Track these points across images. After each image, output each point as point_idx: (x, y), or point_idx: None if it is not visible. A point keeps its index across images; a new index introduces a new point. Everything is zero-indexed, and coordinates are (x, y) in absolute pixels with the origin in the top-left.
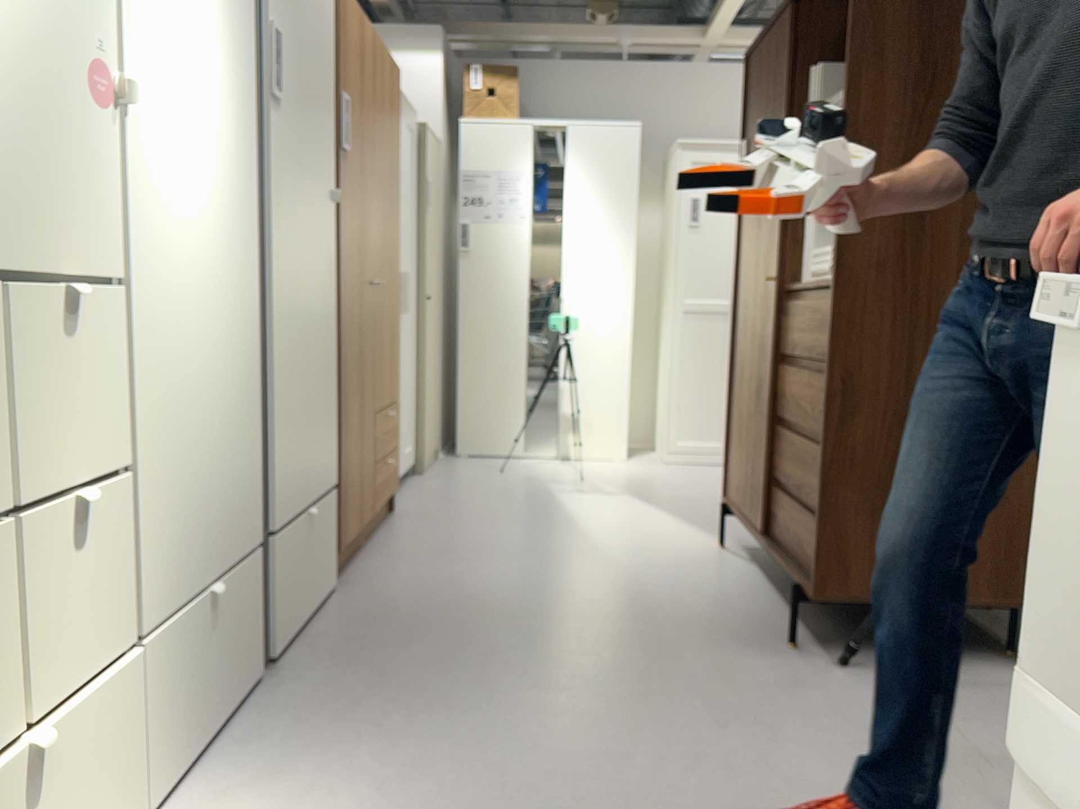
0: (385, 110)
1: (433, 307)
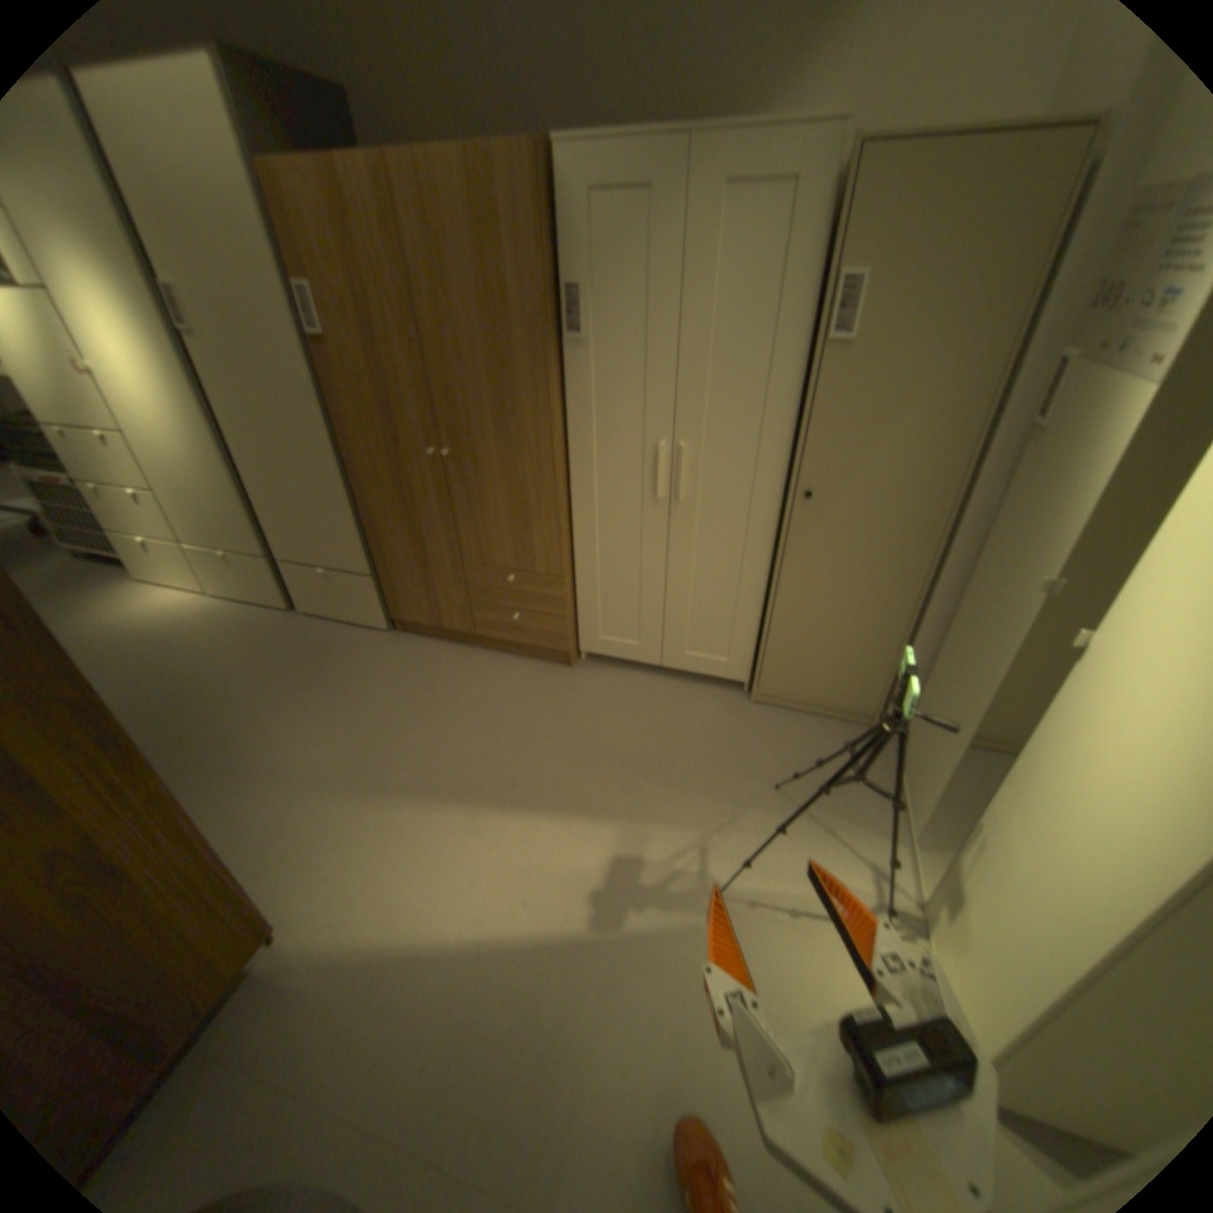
0: (450, 248)
1: (865, 516)
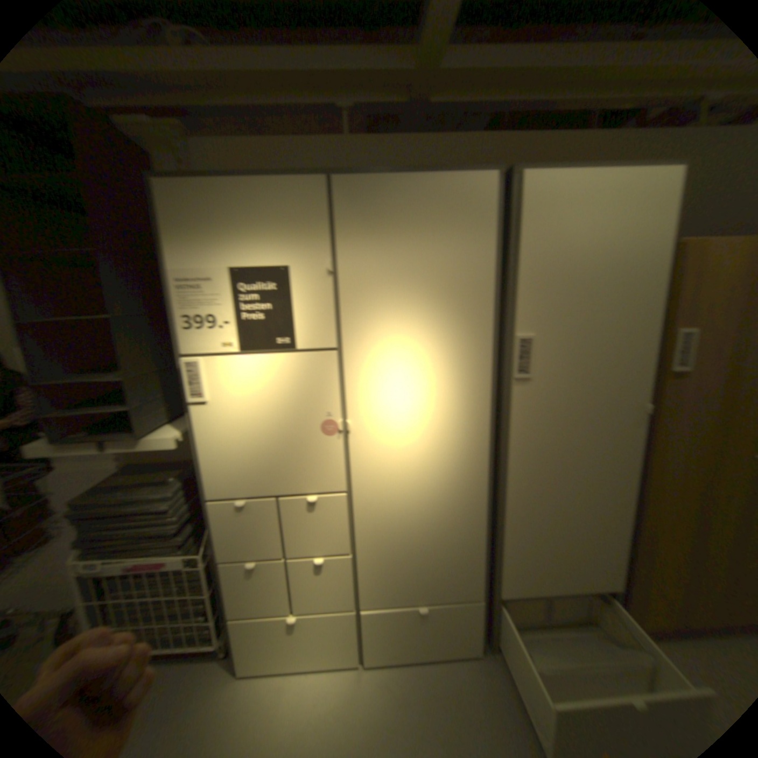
0: None
1: None
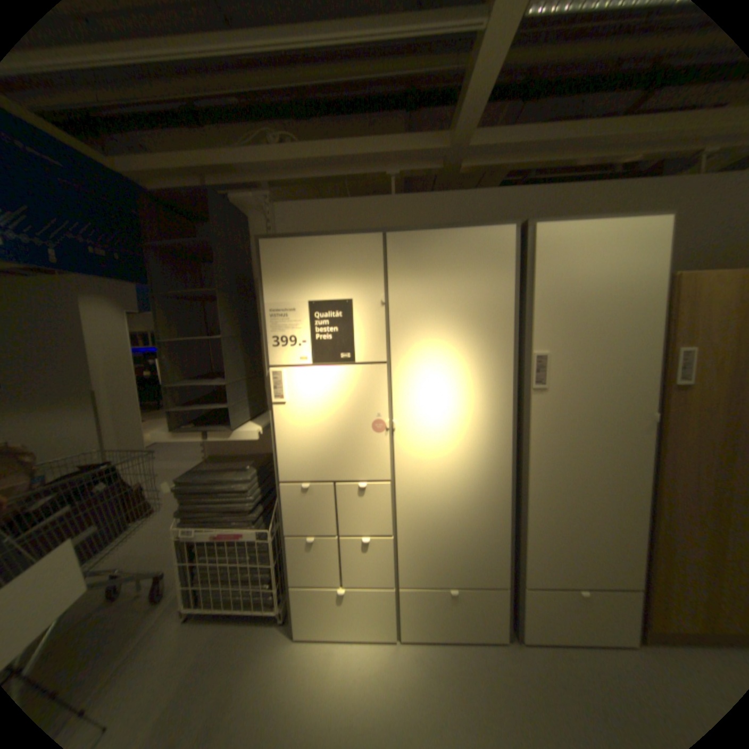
0: None
1: None
